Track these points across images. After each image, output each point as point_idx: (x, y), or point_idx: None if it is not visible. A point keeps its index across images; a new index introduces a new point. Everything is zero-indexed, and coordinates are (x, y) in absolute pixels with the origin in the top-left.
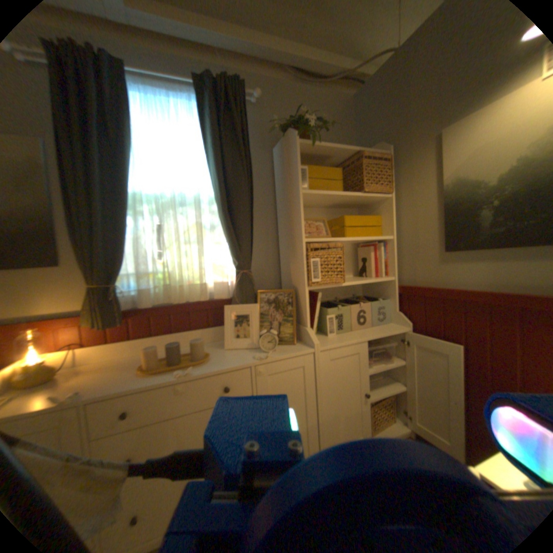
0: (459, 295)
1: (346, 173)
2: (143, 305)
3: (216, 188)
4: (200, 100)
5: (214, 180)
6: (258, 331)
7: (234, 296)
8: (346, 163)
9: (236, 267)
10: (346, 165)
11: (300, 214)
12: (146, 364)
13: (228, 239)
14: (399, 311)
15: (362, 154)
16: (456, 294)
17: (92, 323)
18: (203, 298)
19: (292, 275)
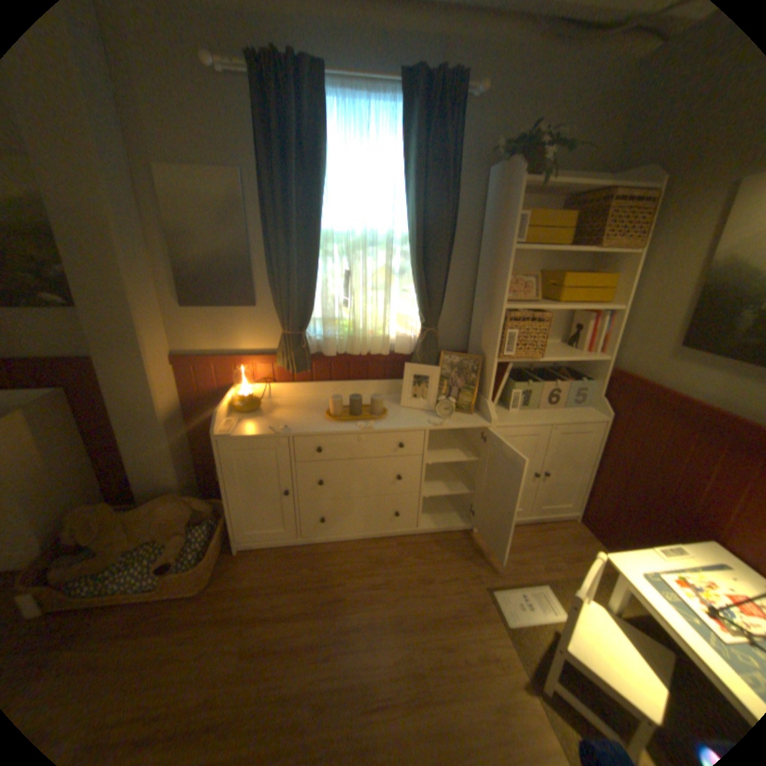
0: (677, 401)
1: (588, 204)
2: (326, 353)
3: (411, 230)
4: (405, 100)
5: (409, 215)
6: (435, 396)
7: (414, 353)
8: (590, 193)
9: (420, 322)
10: (589, 199)
11: (506, 276)
12: (331, 411)
13: (416, 292)
14: (603, 397)
15: (615, 188)
16: (674, 399)
17: (285, 366)
18: (382, 353)
19: (483, 340)
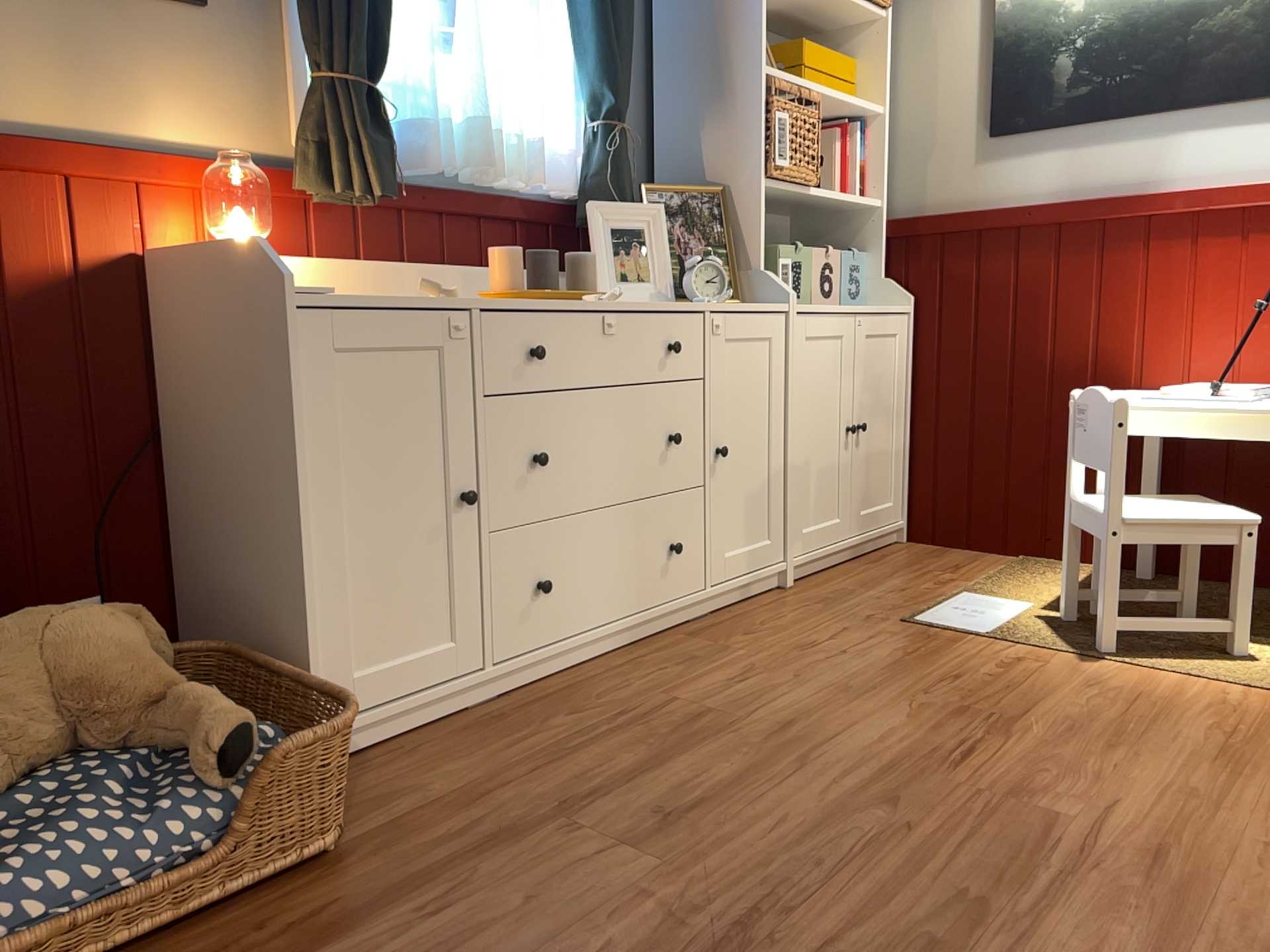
0: (1009, 218)
1: None
2: (422, 162)
3: None
4: None
5: None
6: (670, 266)
7: (584, 192)
8: None
9: (590, 118)
10: None
11: (756, 9)
12: (499, 285)
13: (586, 38)
14: (883, 278)
15: None
16: (1003, 217)
17: (340, 178)
18: (536, 177)
19: (708, 160)
